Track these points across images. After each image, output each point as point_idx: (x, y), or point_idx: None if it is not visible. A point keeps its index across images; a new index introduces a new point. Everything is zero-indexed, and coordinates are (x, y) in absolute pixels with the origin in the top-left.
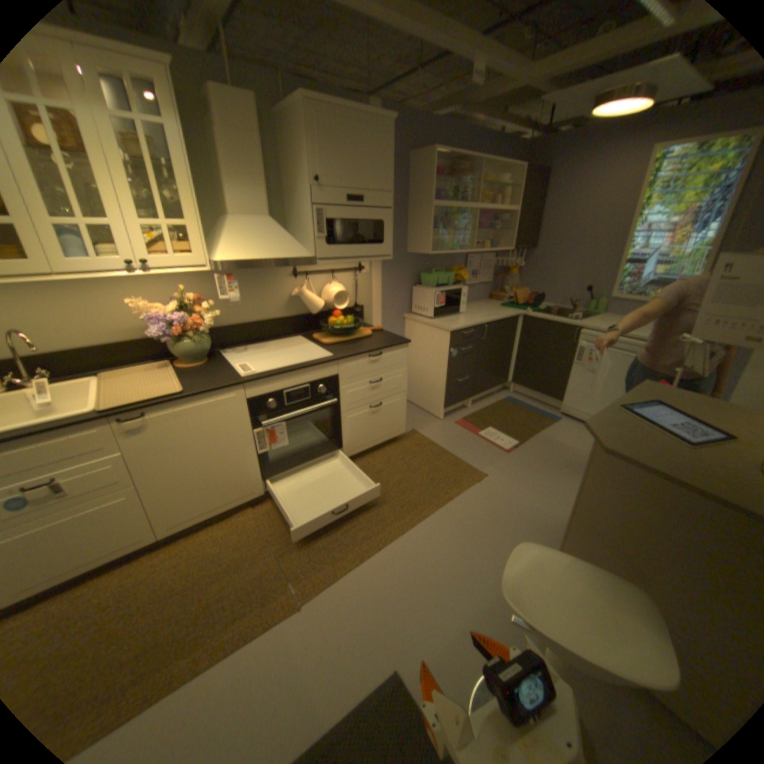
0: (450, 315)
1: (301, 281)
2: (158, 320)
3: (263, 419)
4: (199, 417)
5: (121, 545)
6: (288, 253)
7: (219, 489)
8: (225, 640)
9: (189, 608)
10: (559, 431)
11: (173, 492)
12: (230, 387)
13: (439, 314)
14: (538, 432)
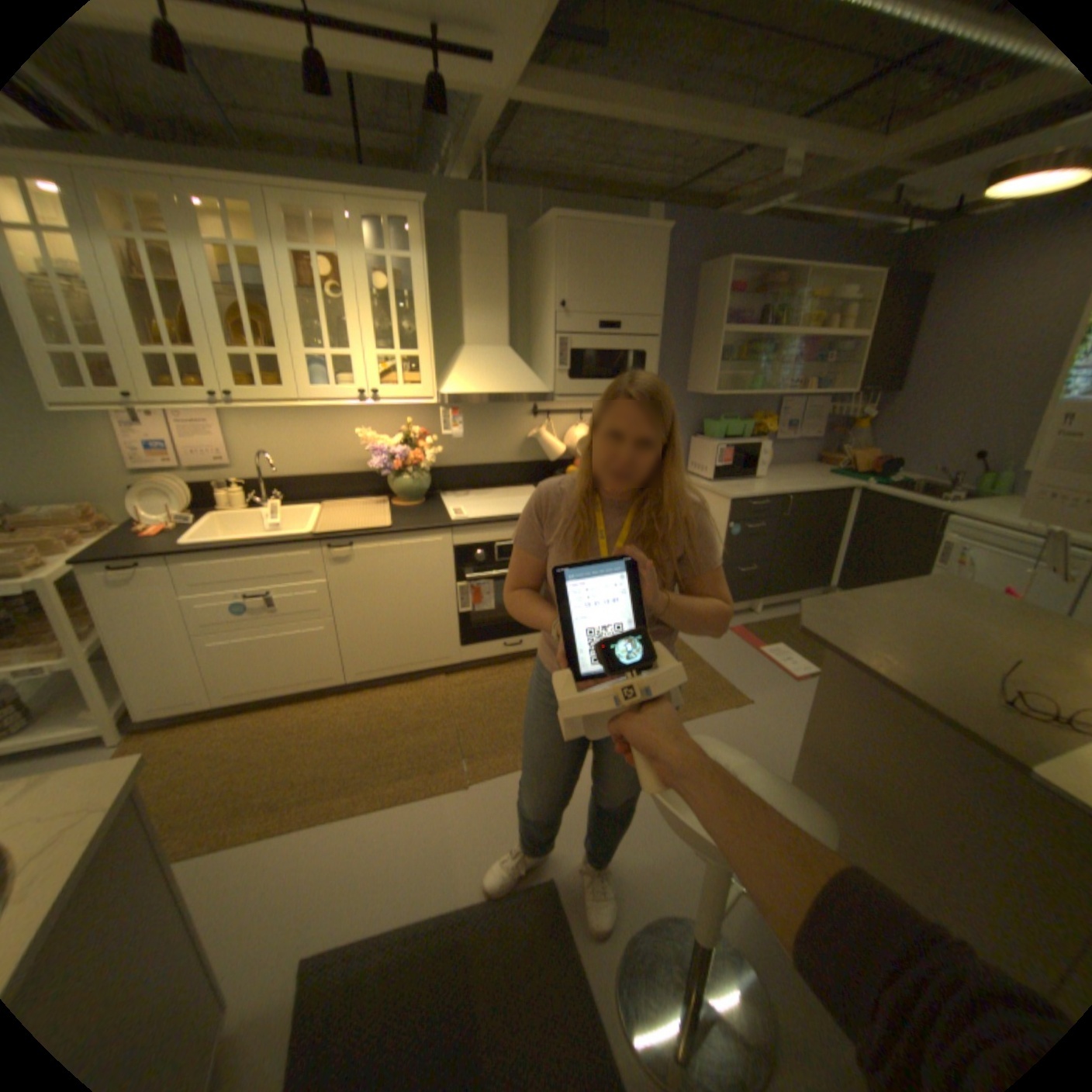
0: (742, 478)
1: (542, 421)
2: (382, 452)
3: (469, 573)
4: (403, 557)
5: (314, 677)
6: (521, 387)
7: (413, 644)
8: (387, 794)
9: (361, 755)
10: None
11: (368, 634)
12: (438, 530)
13: (724, 475)
14: None
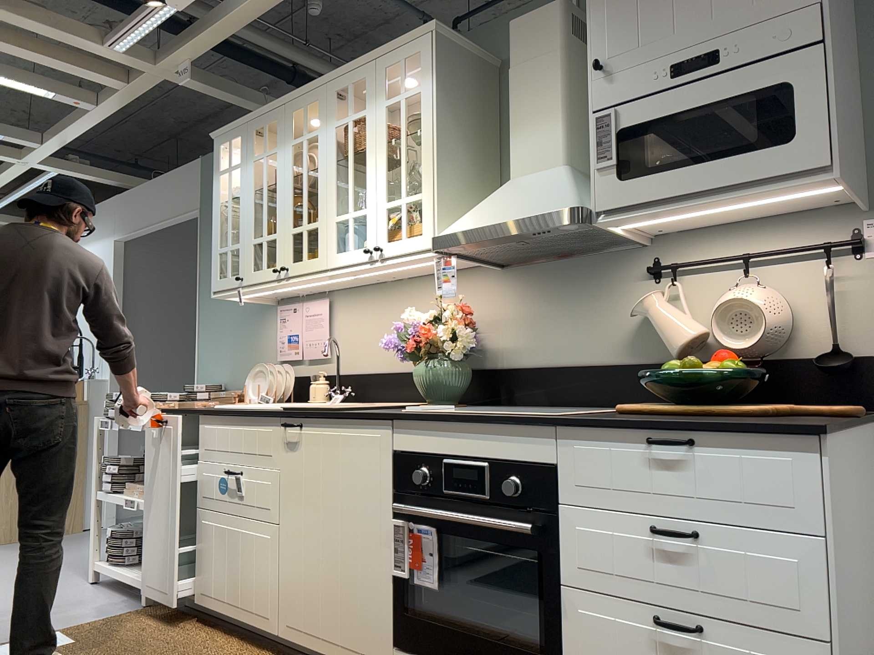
0: None
1: (670, 285)
2: (408, 331)
3: (408, 504)
4: (340, 454)
5: (255, 606)
6: (536, 208)
7: (340, 606)
8: None
9: None
10: None
11: (301, 565)
12: (374, 419)
13: None
14: None
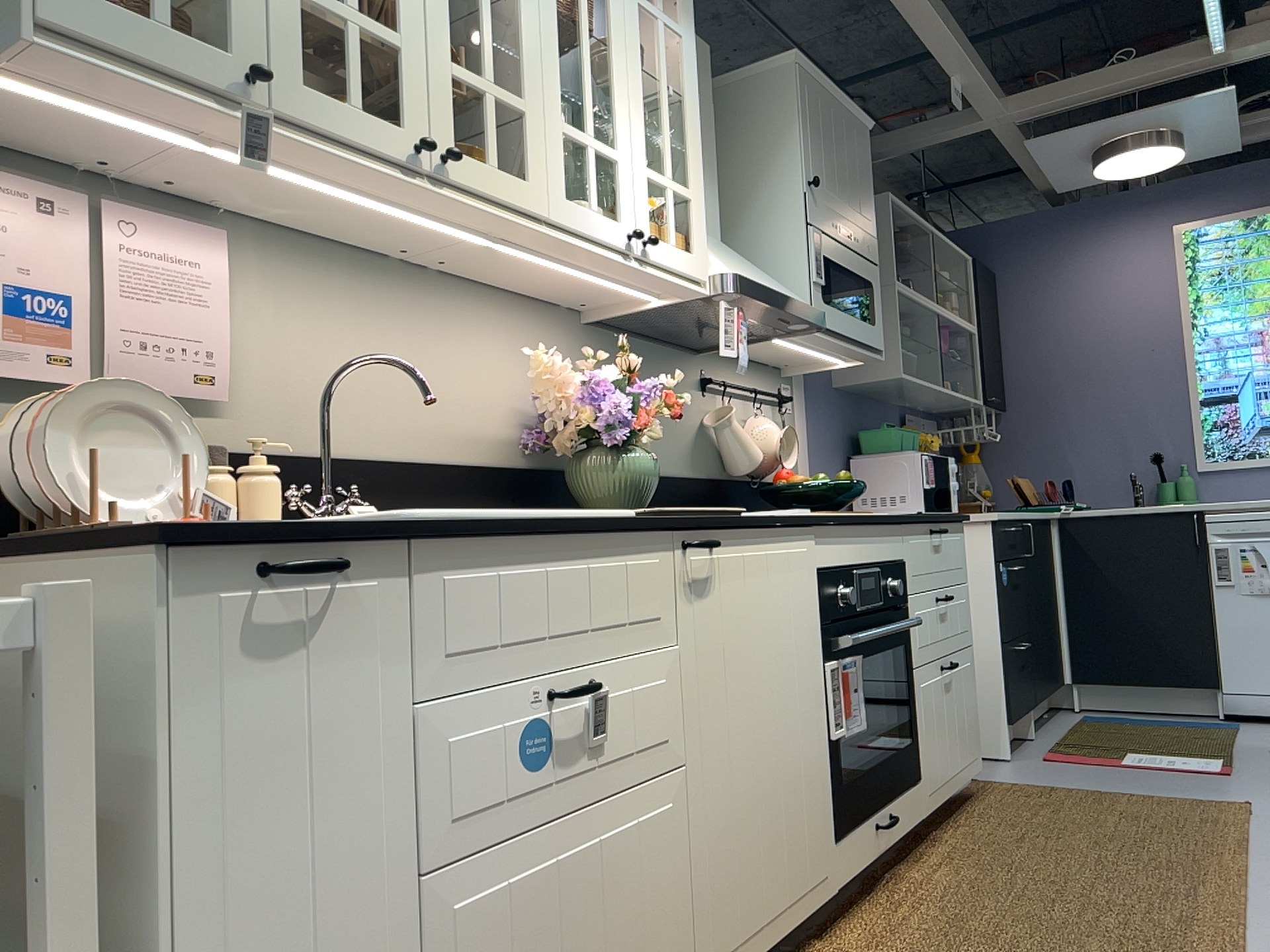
0: None
1: (714, 401)
2: (595, 392)
3: (835, 637)
4: (770, 587)
5: None
6: (793, 295)
7: (785, 840)
8: None
9: None
10: (1263, 735)
11: (730, 817)
12: (806, 524)
13: (933, 505)
14: (1228, 741)
